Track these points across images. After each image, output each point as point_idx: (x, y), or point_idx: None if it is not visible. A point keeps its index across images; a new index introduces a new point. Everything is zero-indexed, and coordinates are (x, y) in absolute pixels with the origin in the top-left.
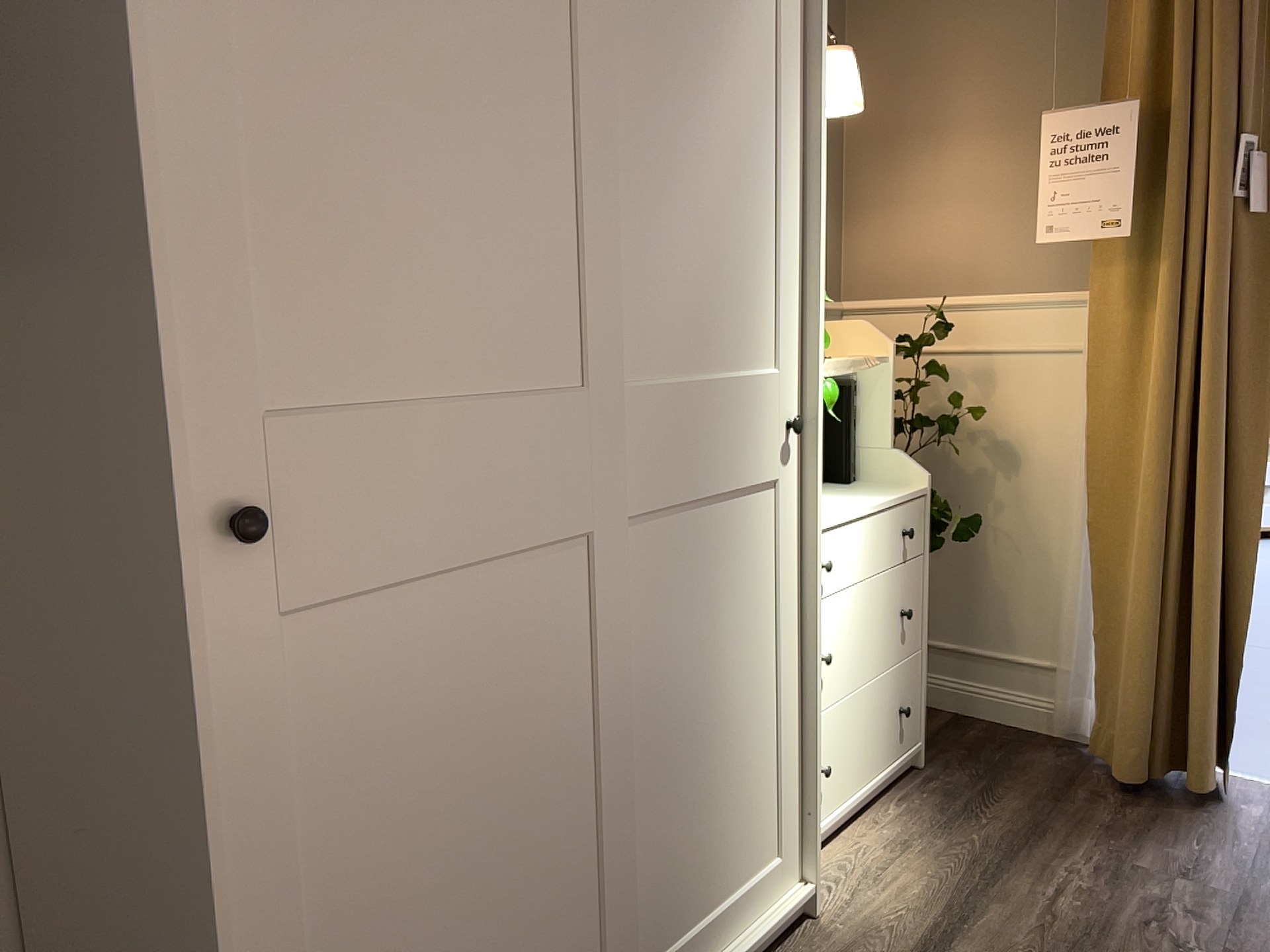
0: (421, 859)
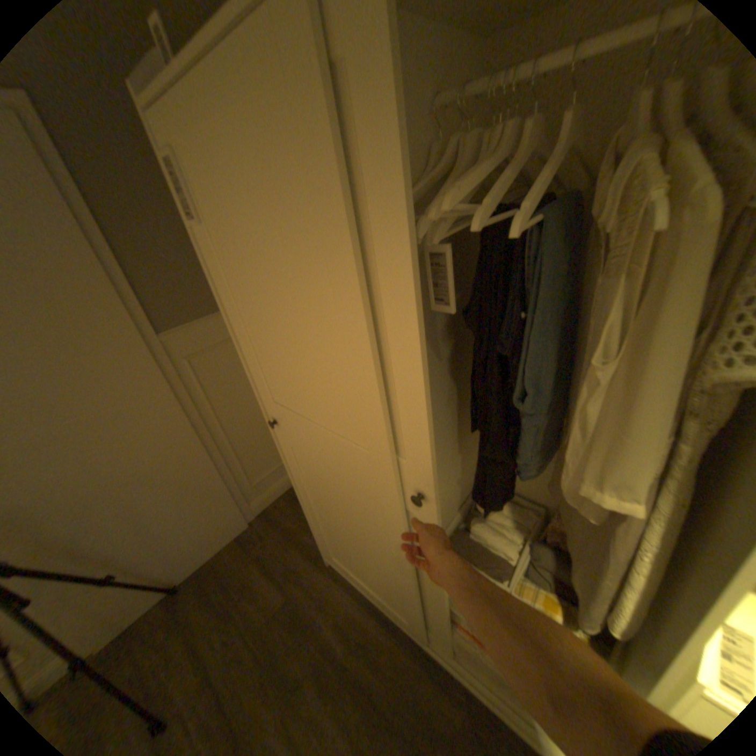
0: (332, 520)
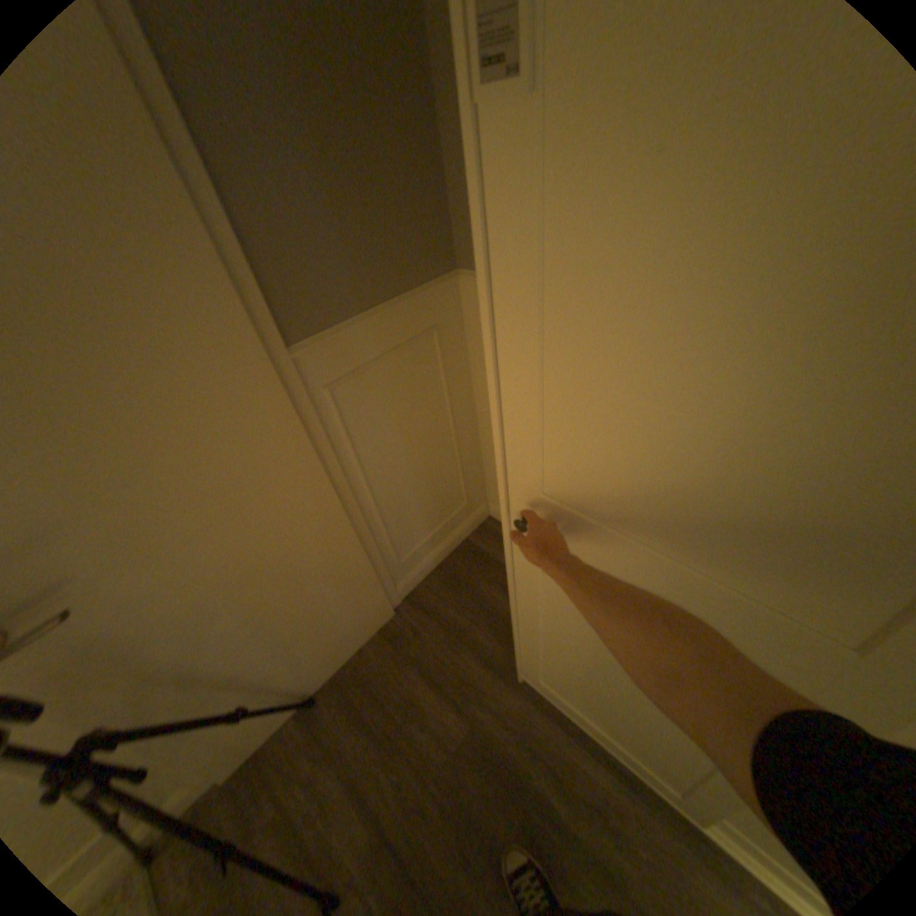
0: (582, 659)
